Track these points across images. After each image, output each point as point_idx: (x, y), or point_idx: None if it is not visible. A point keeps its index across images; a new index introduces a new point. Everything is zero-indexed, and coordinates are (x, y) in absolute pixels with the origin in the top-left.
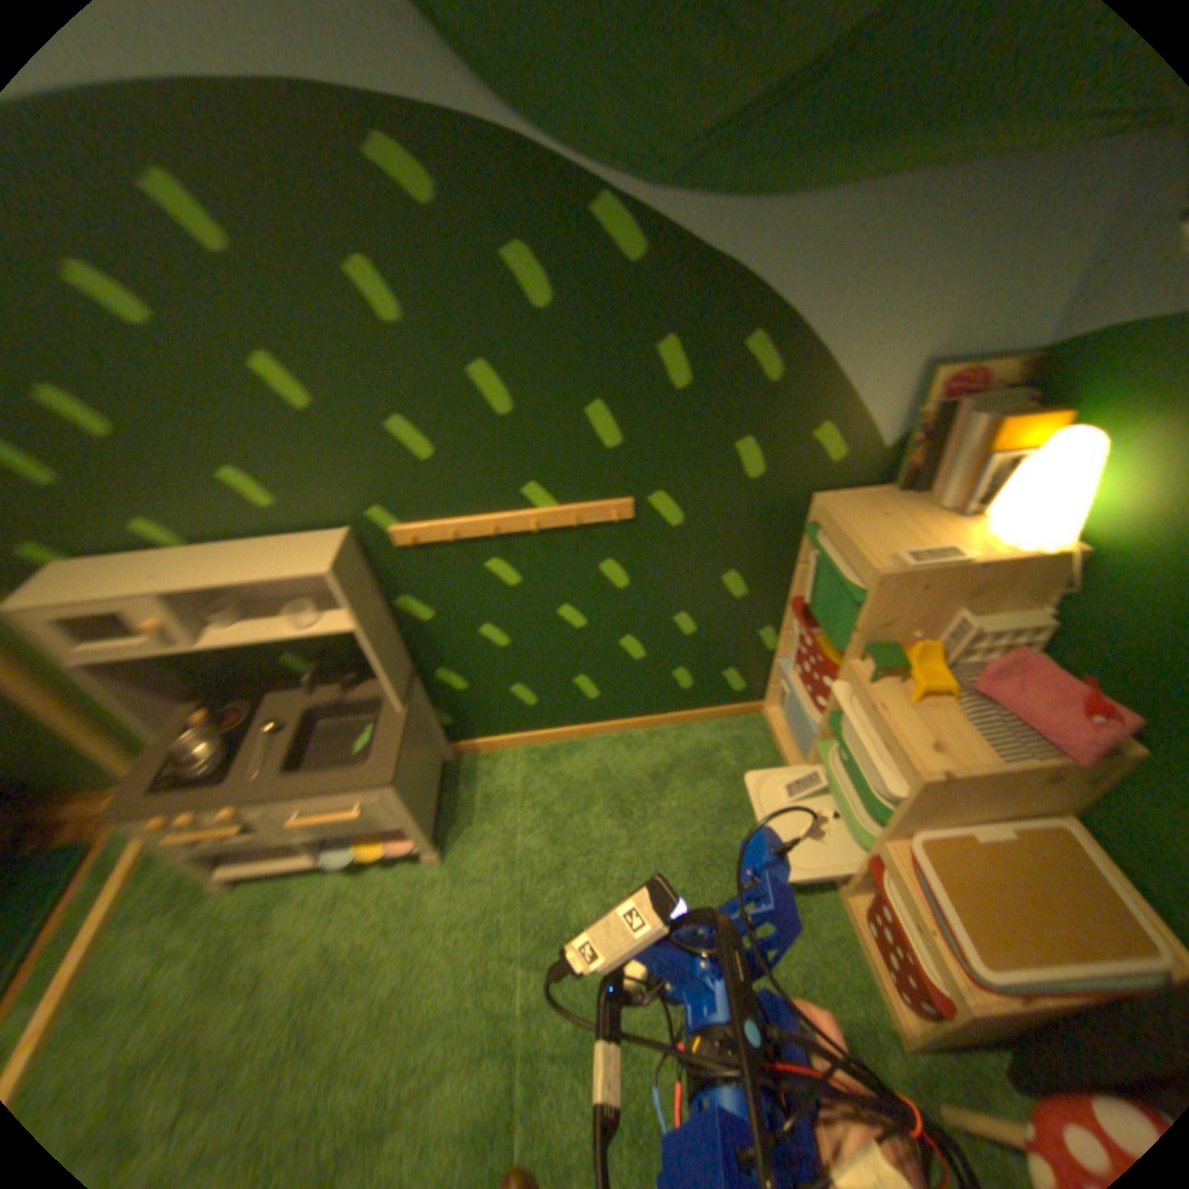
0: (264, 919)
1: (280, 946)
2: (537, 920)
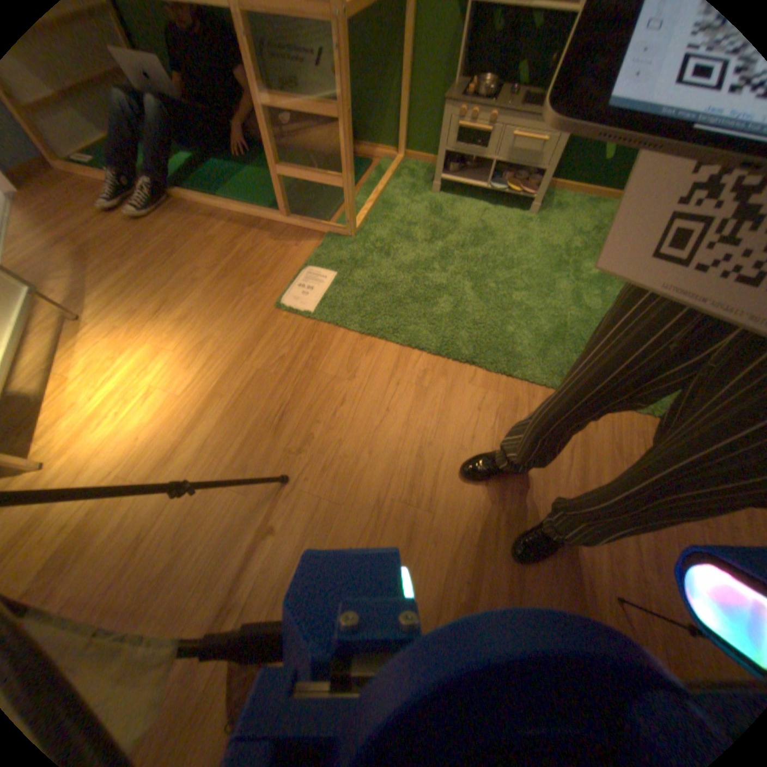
0: (450, 205)
1: (458, 214)
2: (580, 242)
